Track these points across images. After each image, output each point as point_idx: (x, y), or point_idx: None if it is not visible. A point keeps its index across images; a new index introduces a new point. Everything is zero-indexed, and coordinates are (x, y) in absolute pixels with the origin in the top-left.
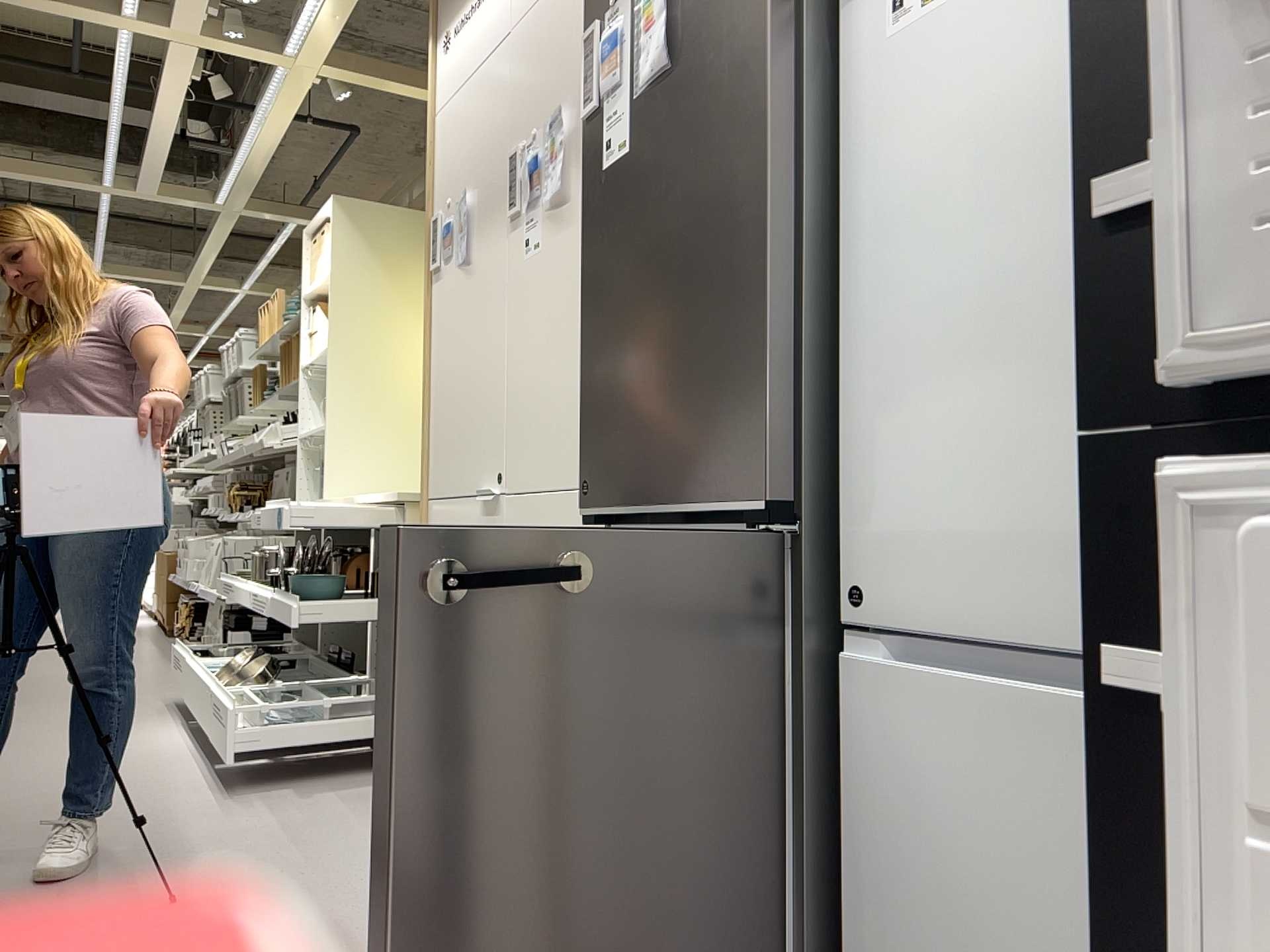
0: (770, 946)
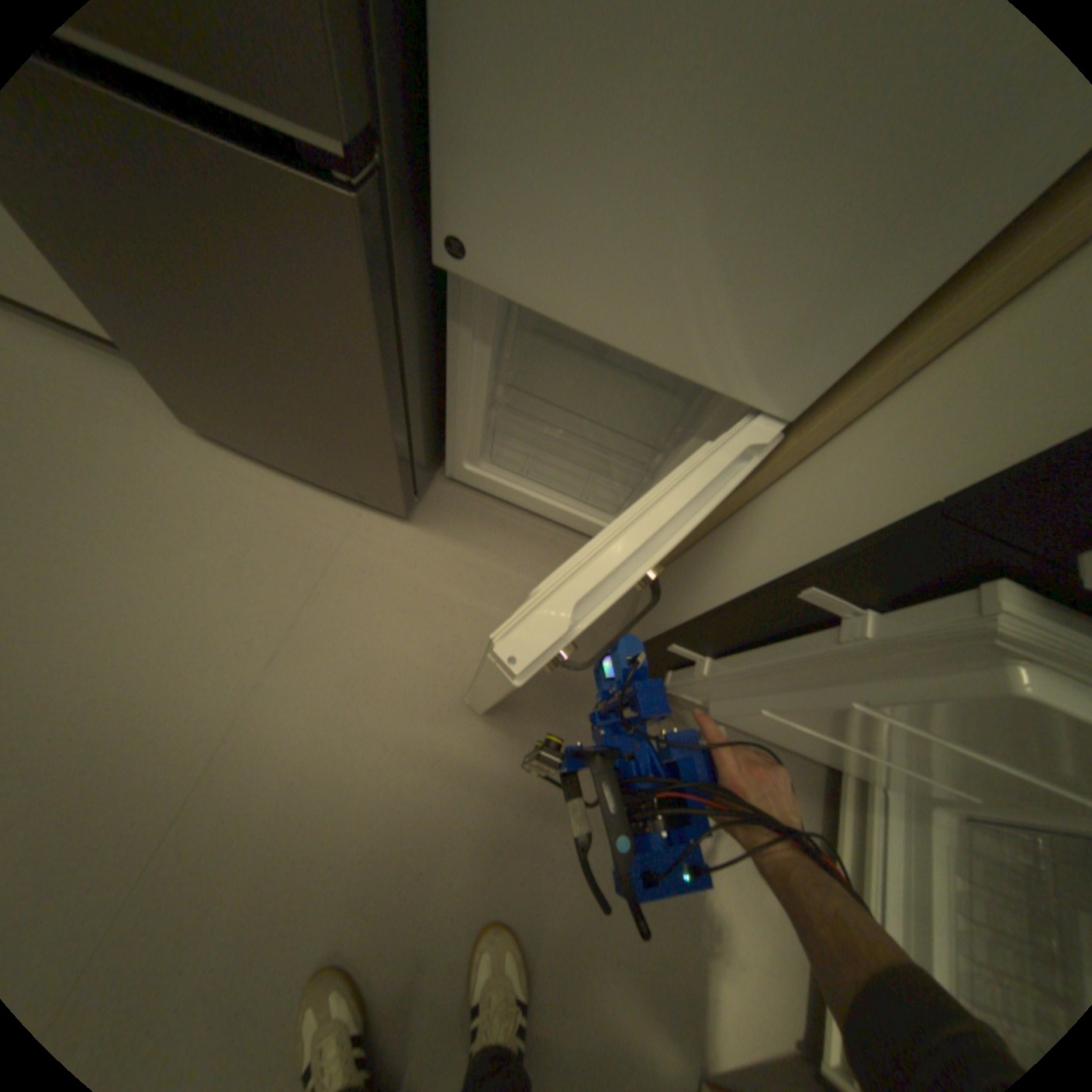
0: (389, 462)
